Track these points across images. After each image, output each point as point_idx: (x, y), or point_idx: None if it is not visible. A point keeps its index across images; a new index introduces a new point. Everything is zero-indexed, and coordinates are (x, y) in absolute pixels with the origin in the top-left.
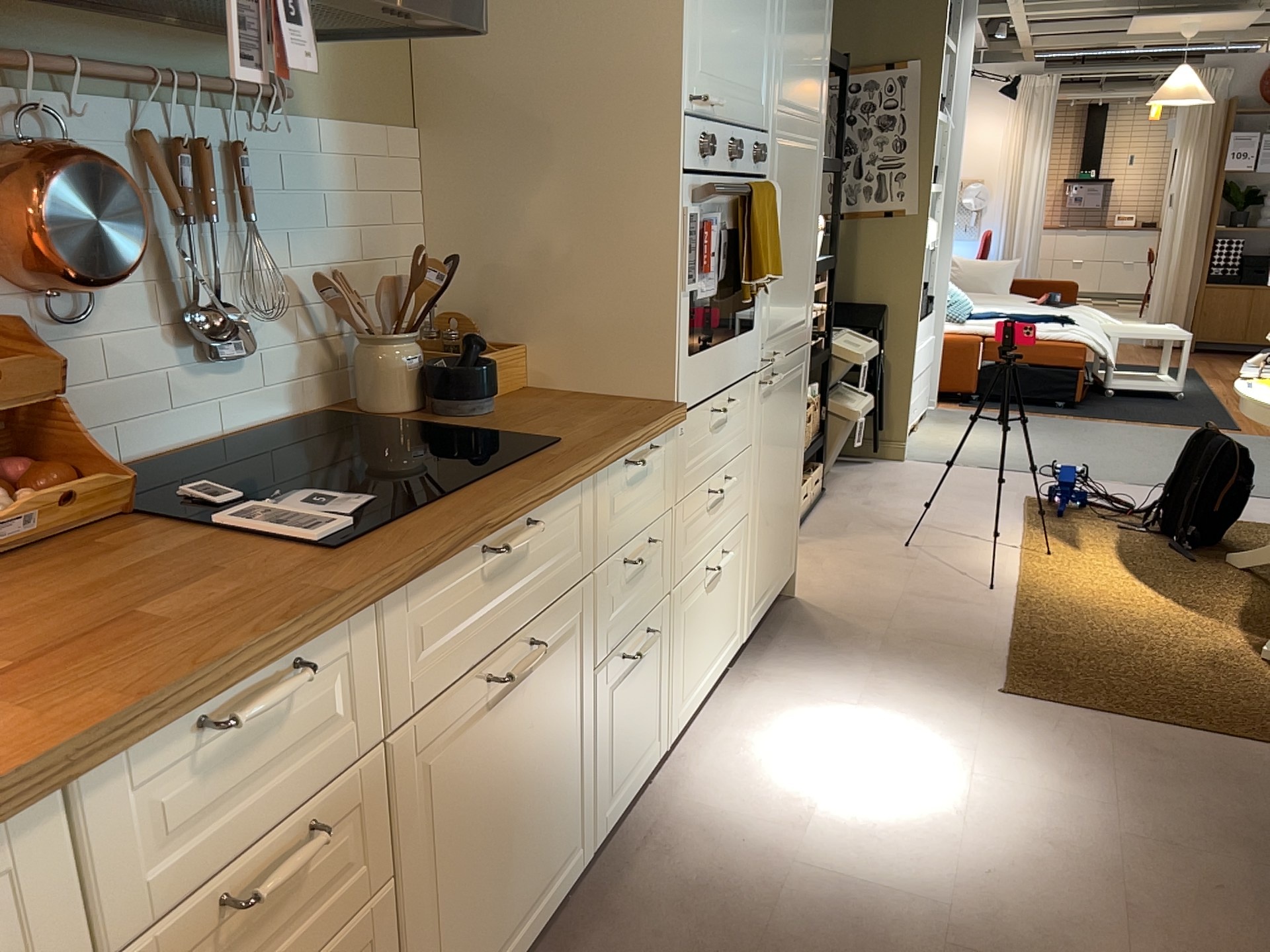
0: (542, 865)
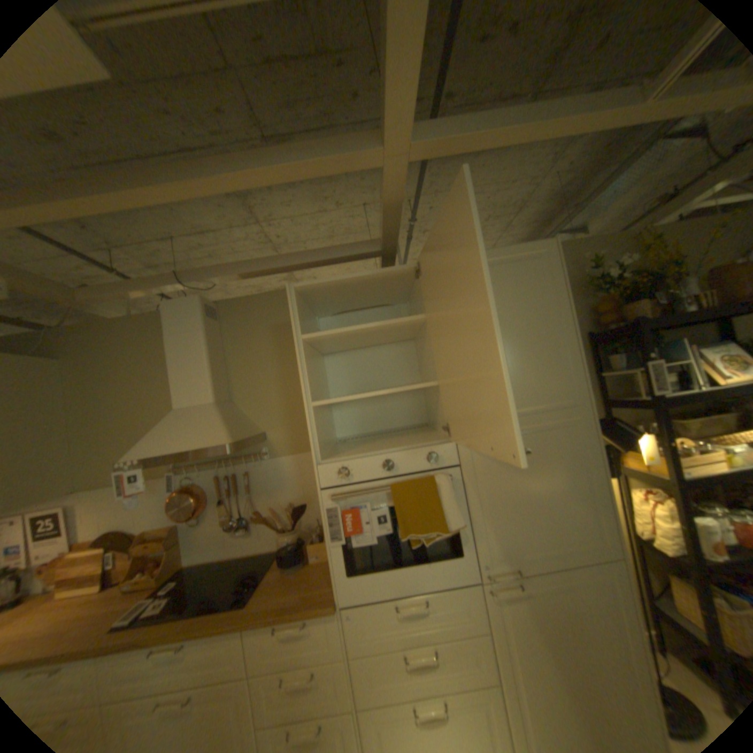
0: None
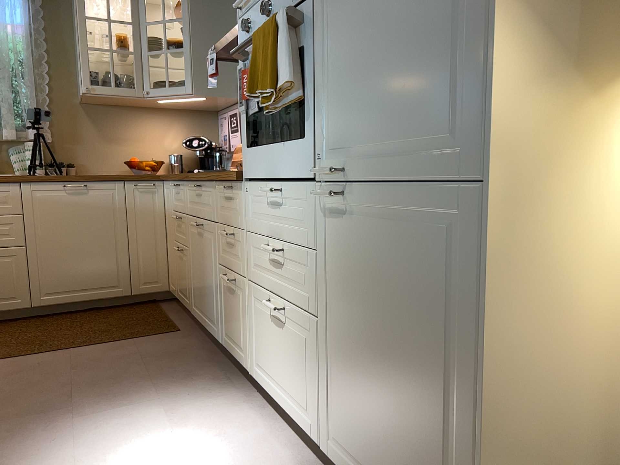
0: (208, 309)
